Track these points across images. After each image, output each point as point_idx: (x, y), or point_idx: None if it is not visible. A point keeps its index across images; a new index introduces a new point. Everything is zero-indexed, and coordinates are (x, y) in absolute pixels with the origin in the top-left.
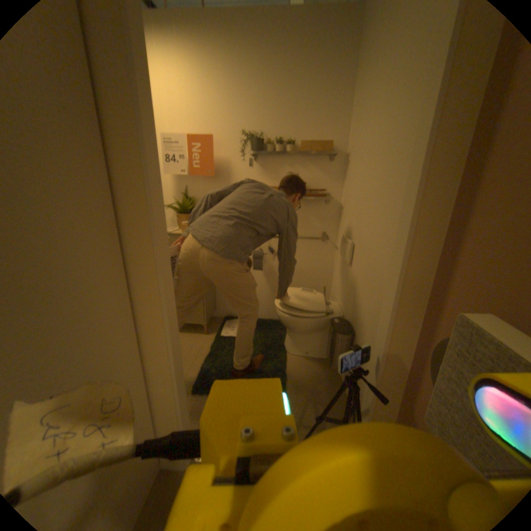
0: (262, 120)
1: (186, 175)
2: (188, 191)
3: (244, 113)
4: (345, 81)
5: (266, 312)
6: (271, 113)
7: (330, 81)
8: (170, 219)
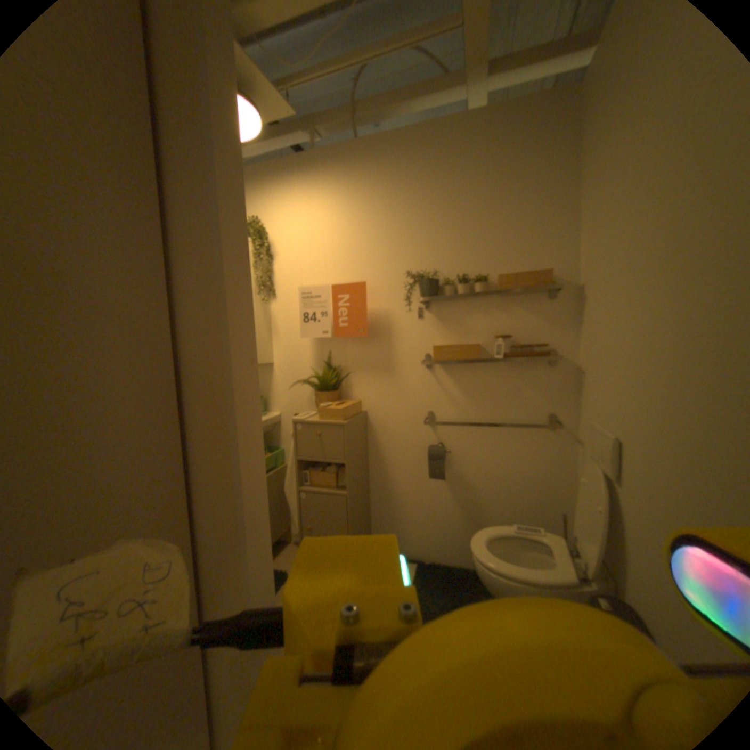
0: (436, 255)
1: (331, 337)
2: (331, 359)
3: (409, 249)
4: (564, 185)
5: (456, 555)
6: (449, 244)
7: (539, 189)
8: (307, 399)
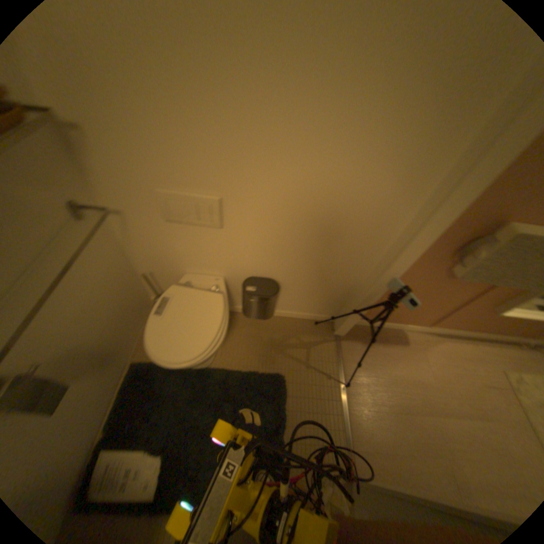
0: None
1: None
2: None
3: None
4: None
5: (105, 397)
6: None
7: None
8: None
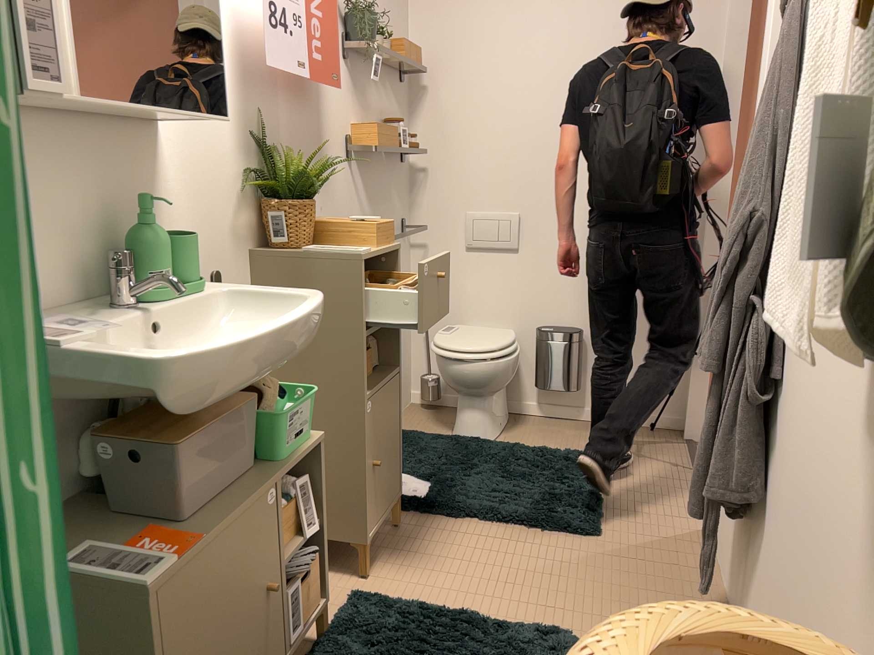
0: None
1: (259, 81)
2: (262, 133)
3: None
4: None
5: None
6: None
7: None
8: (229, 233)
